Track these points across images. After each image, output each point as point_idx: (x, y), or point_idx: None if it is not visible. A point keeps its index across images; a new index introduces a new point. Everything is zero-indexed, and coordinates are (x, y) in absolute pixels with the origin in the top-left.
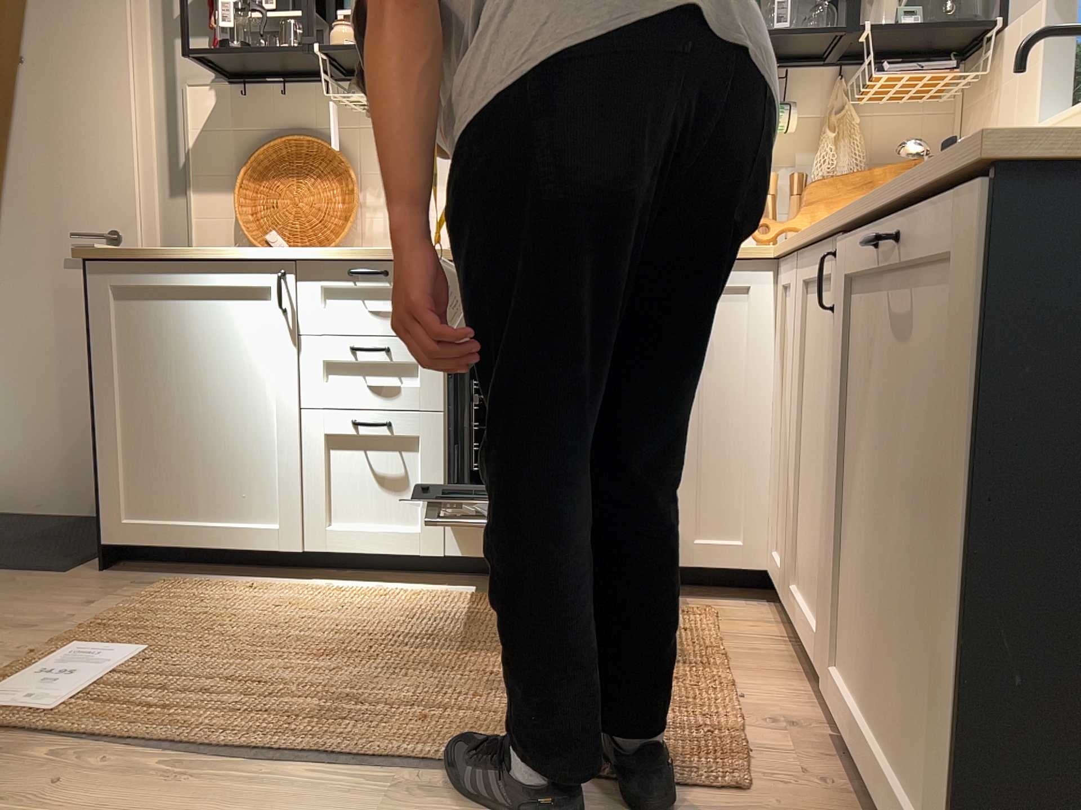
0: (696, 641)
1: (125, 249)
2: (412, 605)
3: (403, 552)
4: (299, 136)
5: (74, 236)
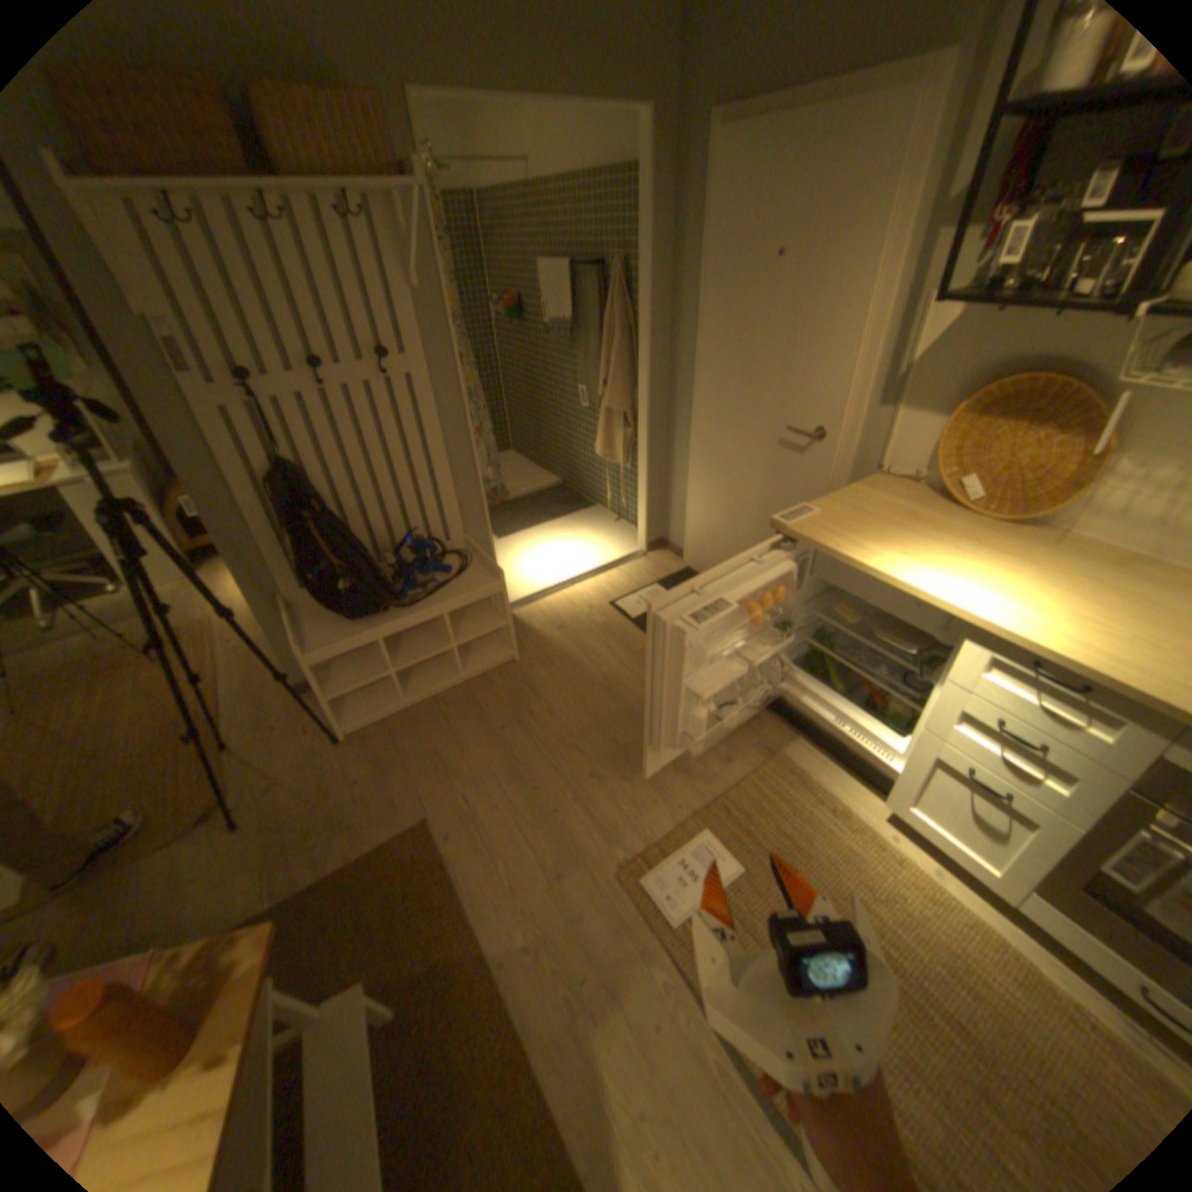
0: None
1: (812, 534)
2: (959, 942)
3: (974, 873)
4: (1057, 375)
5: (788, 431)
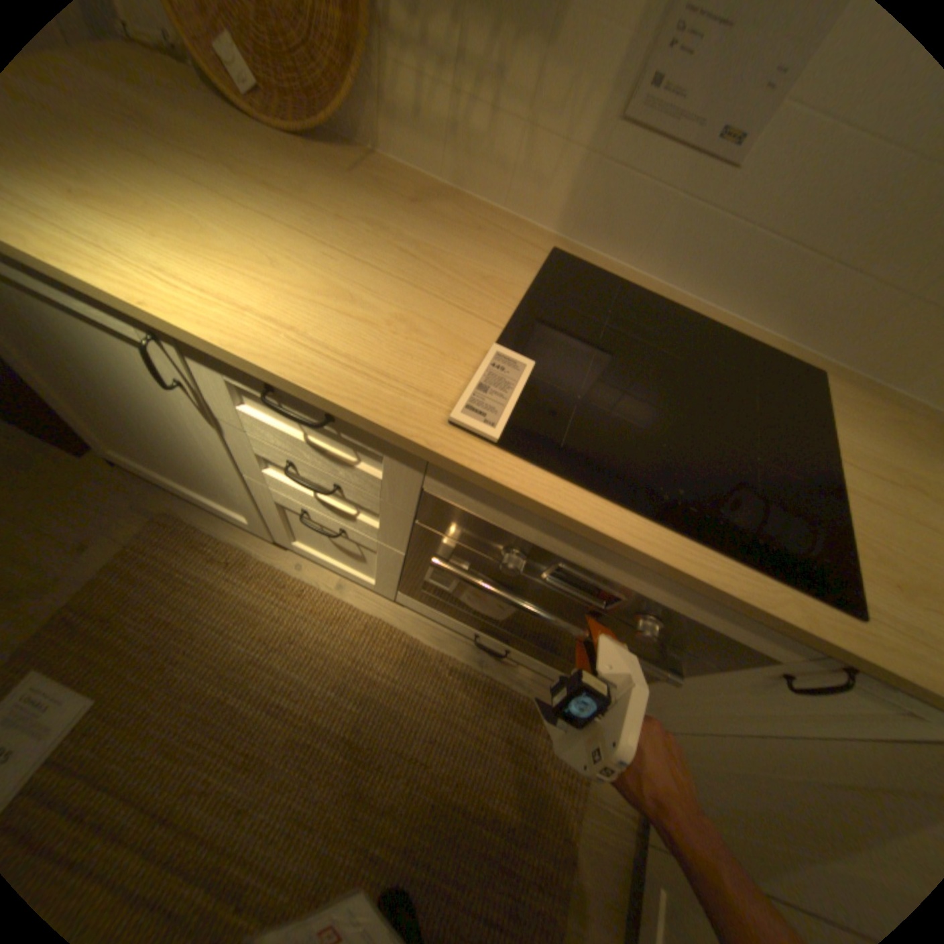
0: (560, 816)
1: None
2: (350, 653)
3: (359, 583)
4: None
5: None
